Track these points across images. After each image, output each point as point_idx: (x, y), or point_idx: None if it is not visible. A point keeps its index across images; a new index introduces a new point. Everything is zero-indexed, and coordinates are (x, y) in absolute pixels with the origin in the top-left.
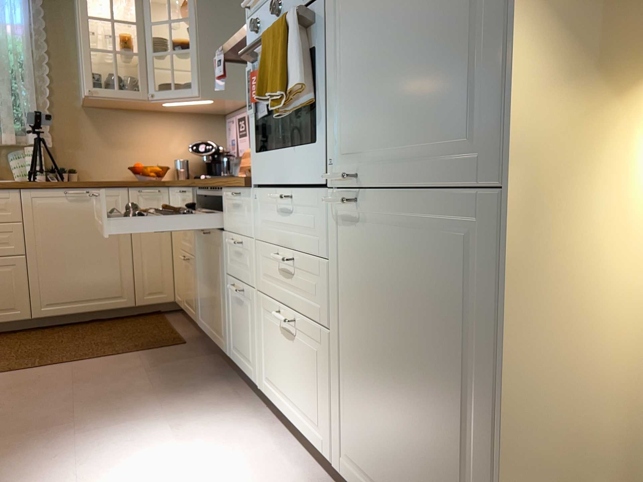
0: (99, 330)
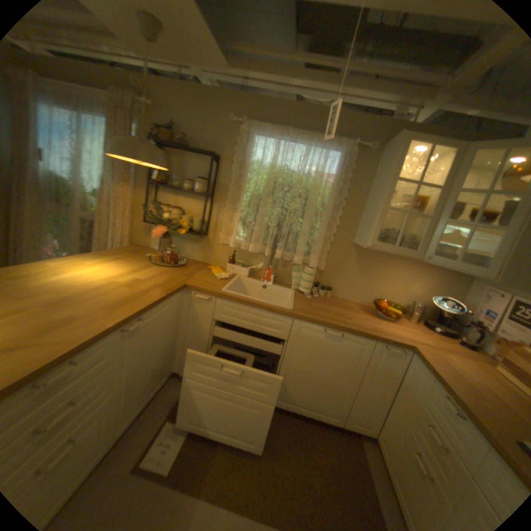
0: (313, 446)
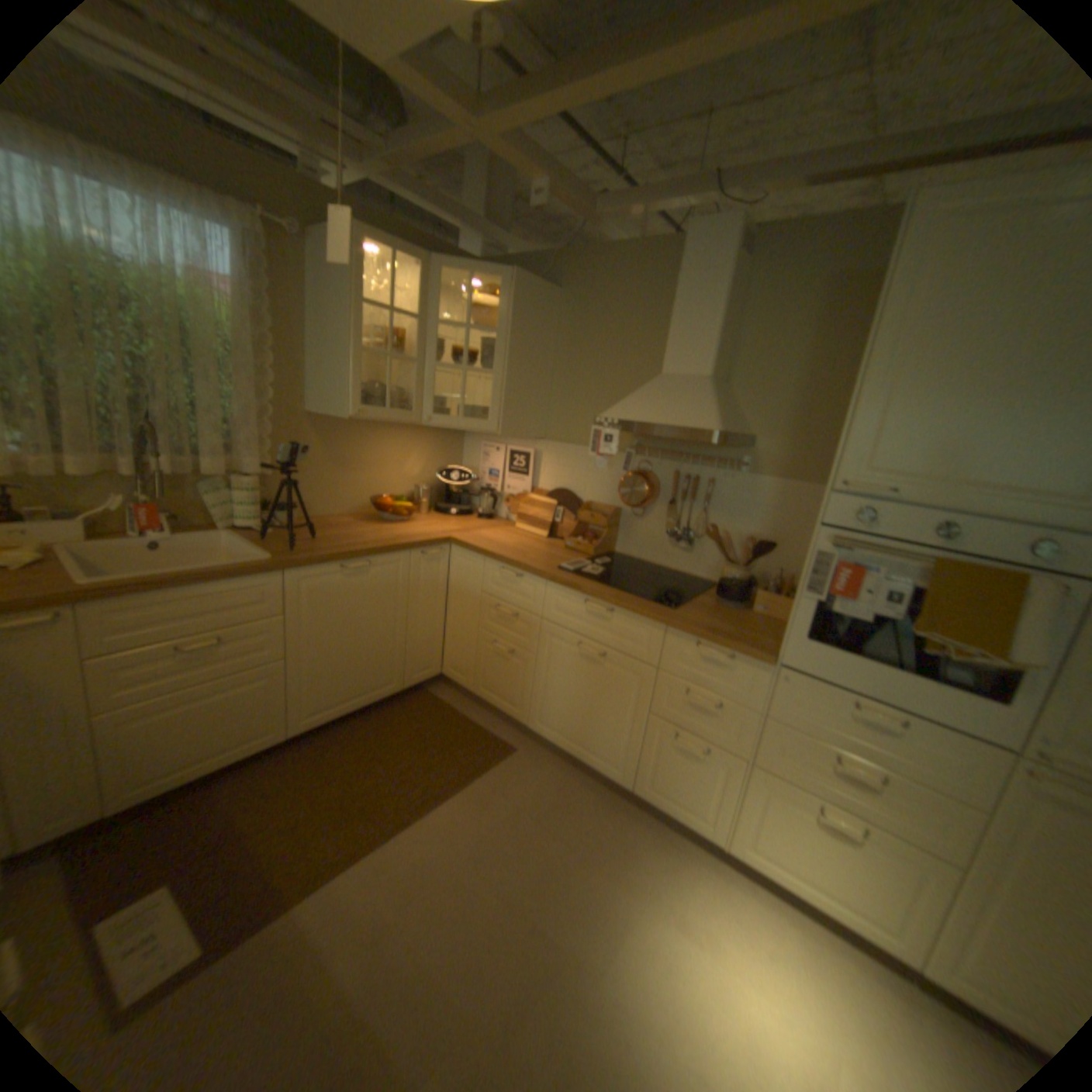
0: (381, 736)
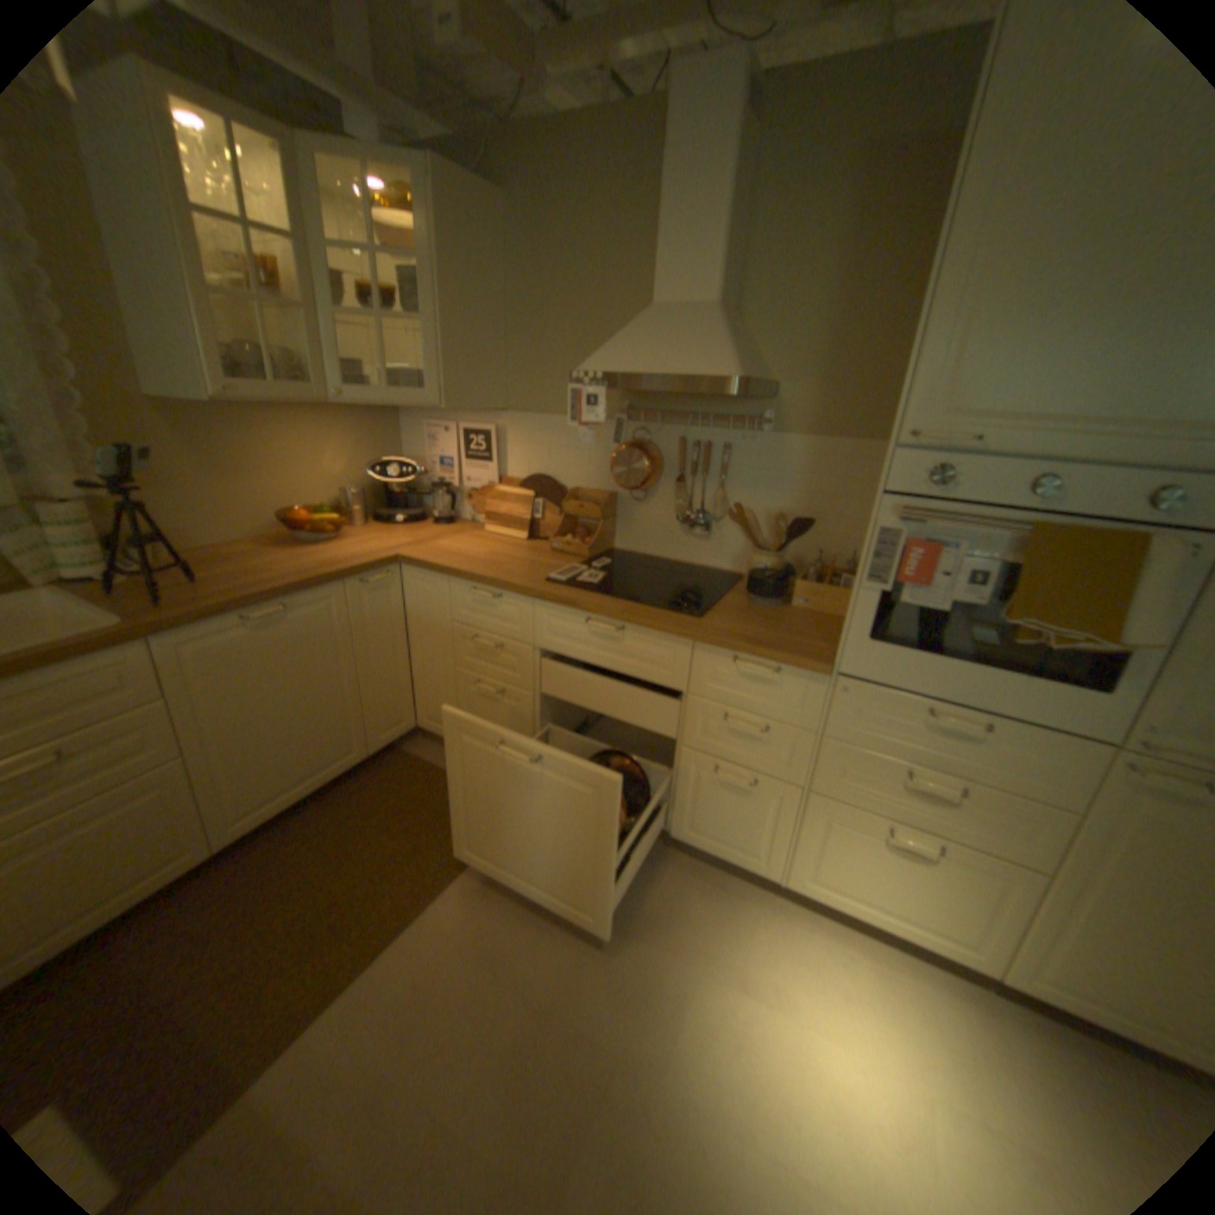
0: (347, 821)
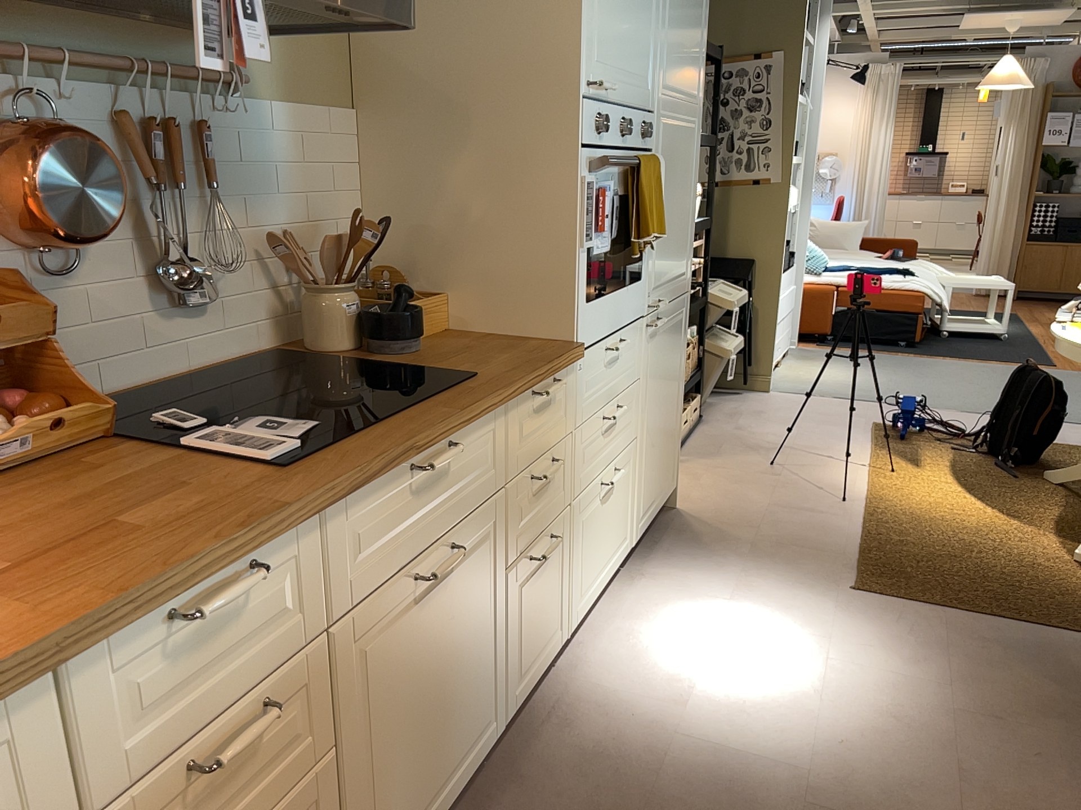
0: None
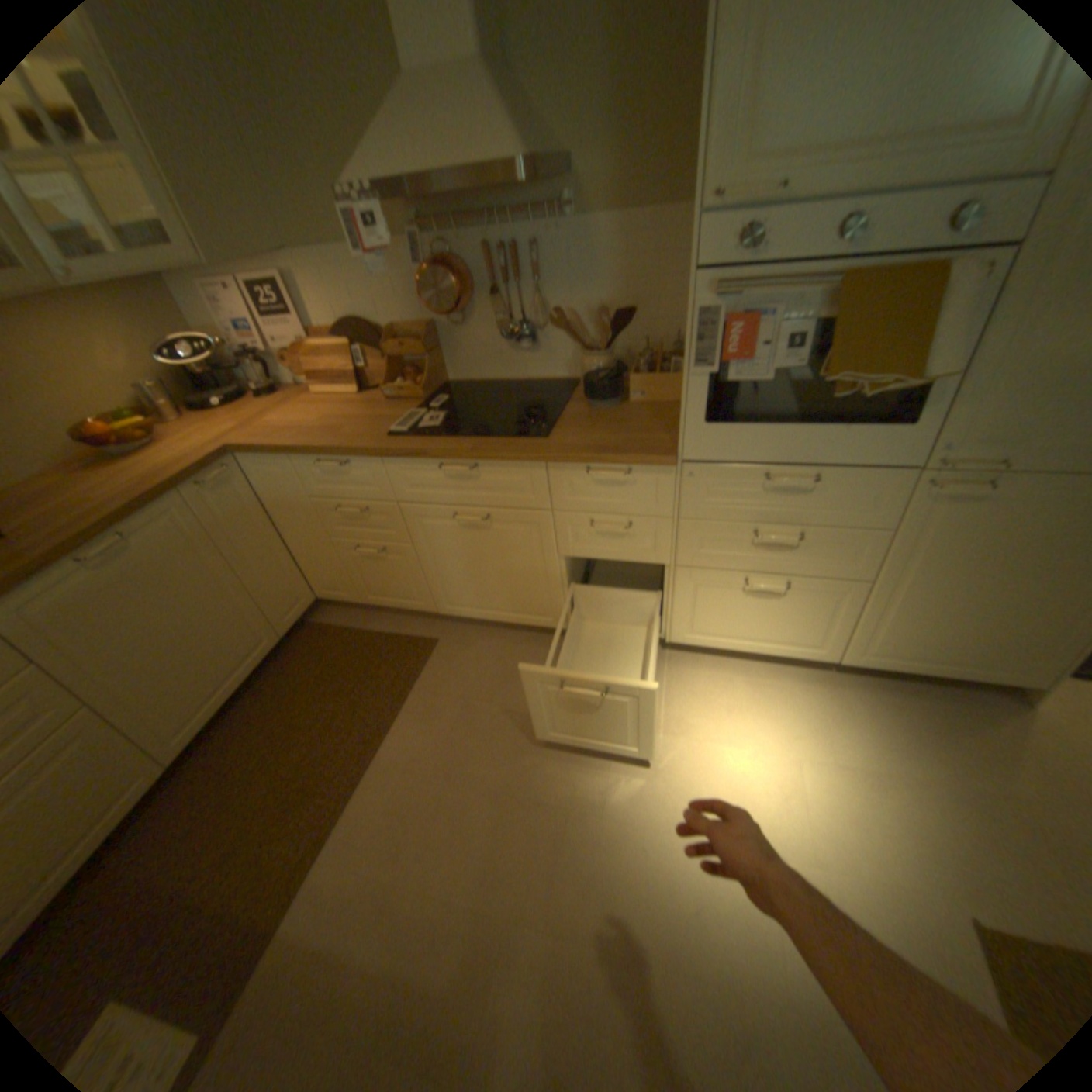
0: (281, 701)
